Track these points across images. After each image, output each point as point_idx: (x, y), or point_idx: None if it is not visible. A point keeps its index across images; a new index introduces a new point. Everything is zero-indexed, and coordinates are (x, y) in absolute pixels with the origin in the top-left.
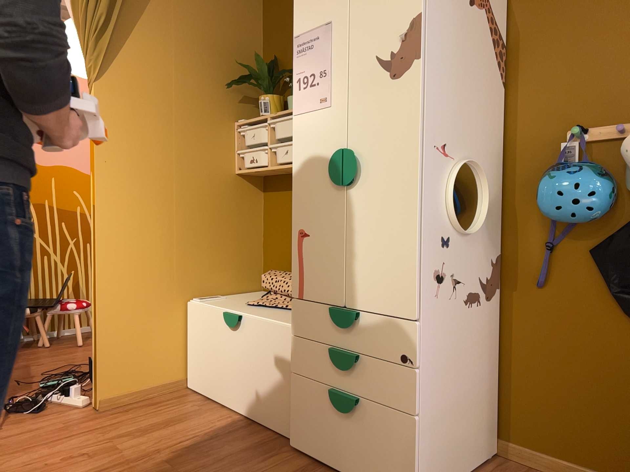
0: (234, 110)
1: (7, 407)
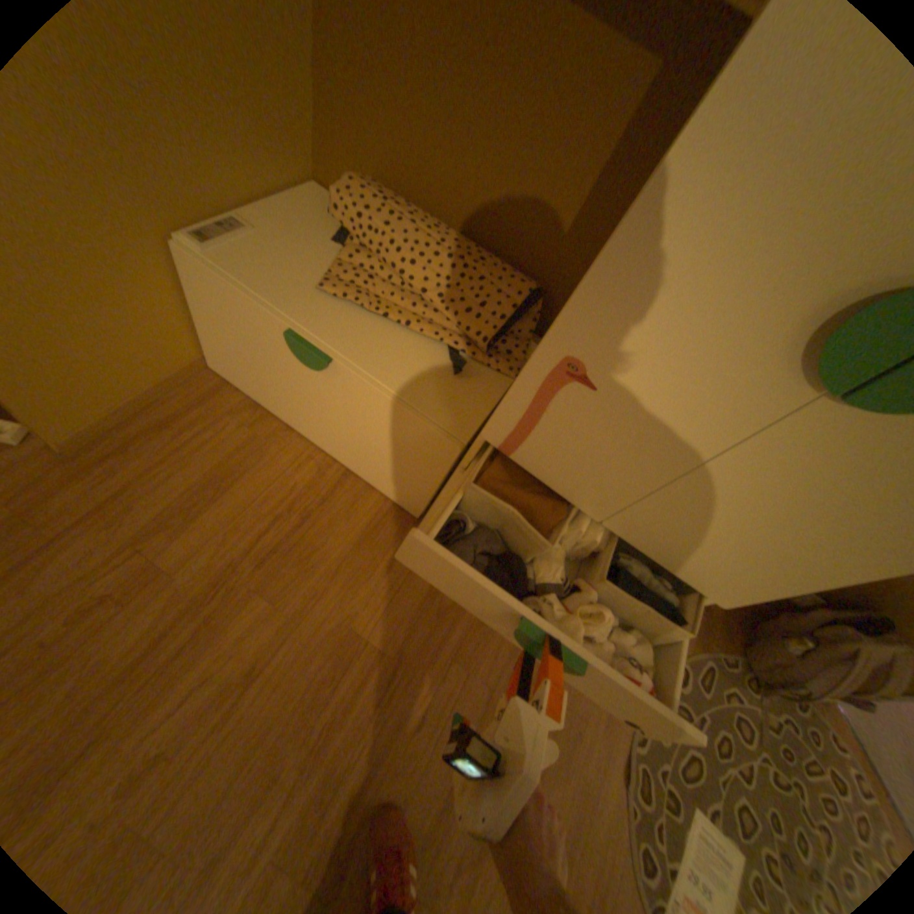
0: None
1: None
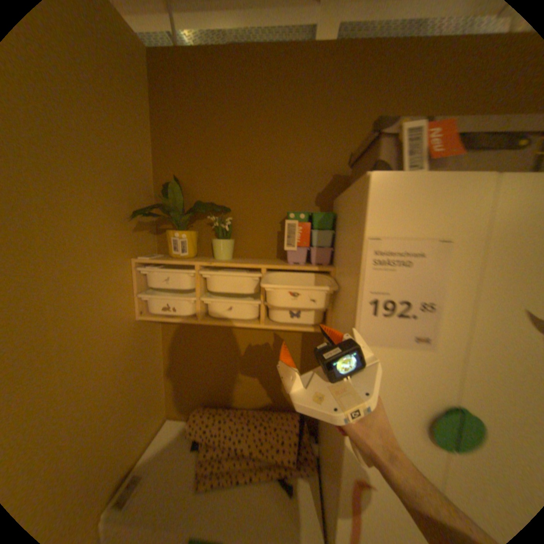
0: (130, 243)
1: None
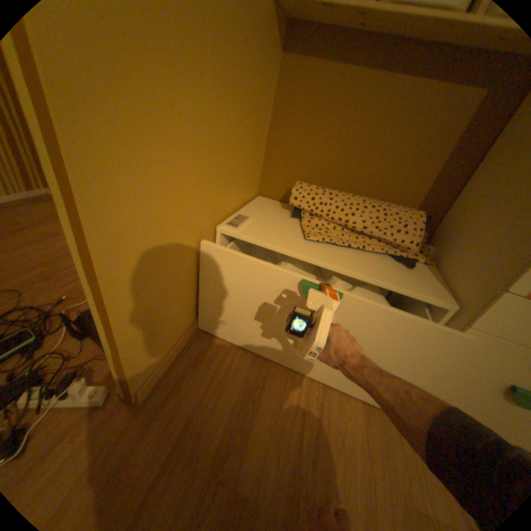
0: None
1: None
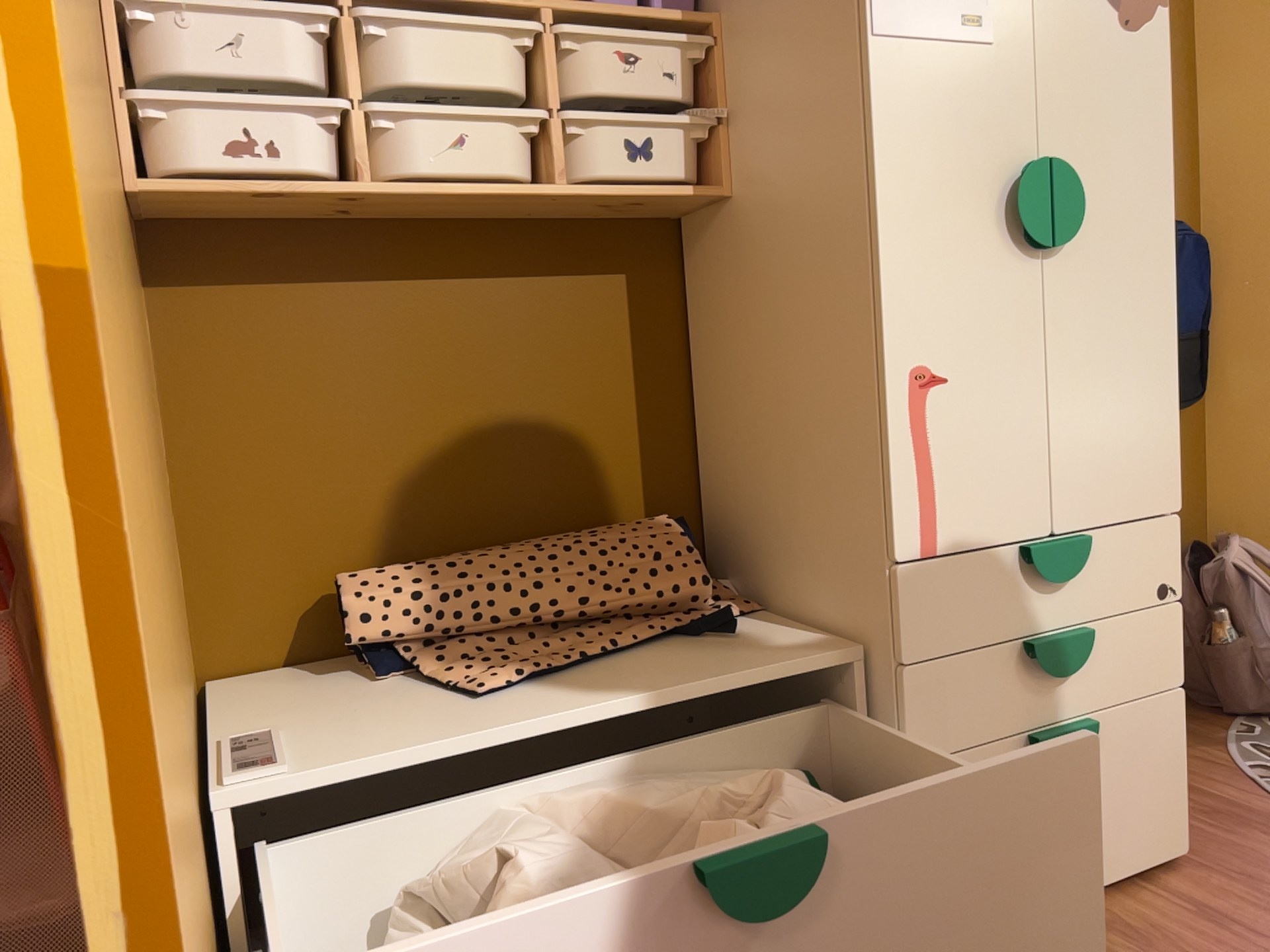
0: None
1: None
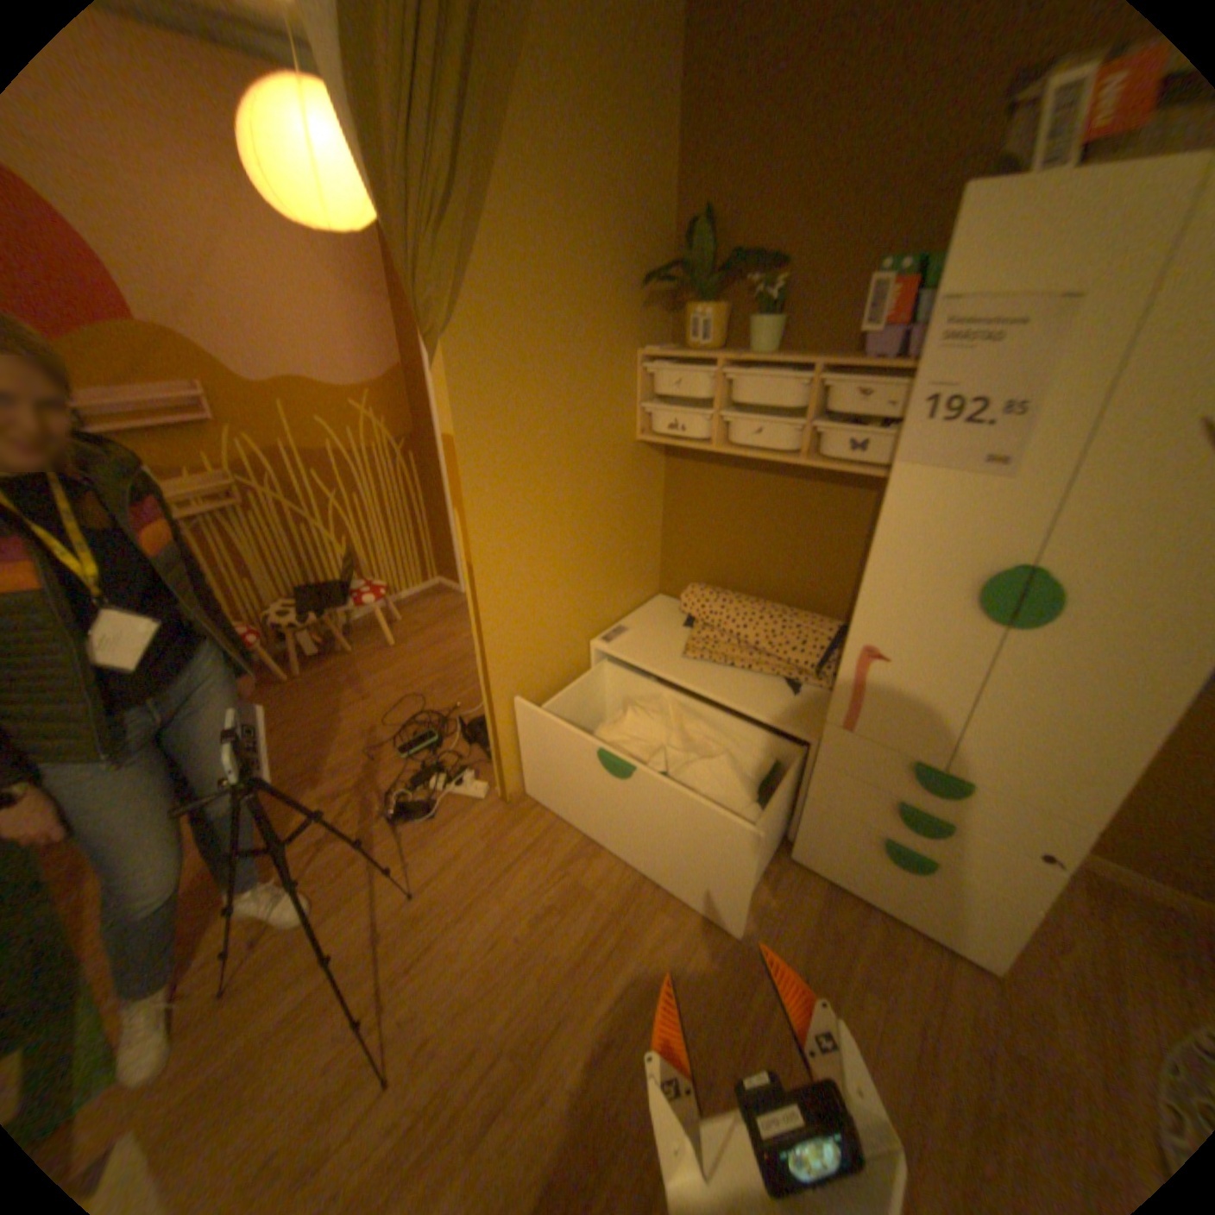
0: (635, 327)
1: (385, 811)
